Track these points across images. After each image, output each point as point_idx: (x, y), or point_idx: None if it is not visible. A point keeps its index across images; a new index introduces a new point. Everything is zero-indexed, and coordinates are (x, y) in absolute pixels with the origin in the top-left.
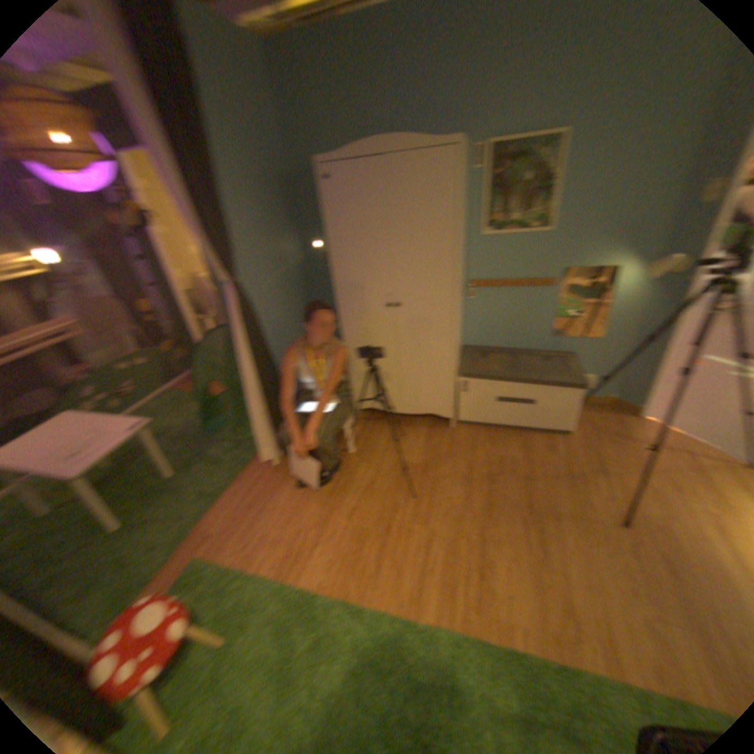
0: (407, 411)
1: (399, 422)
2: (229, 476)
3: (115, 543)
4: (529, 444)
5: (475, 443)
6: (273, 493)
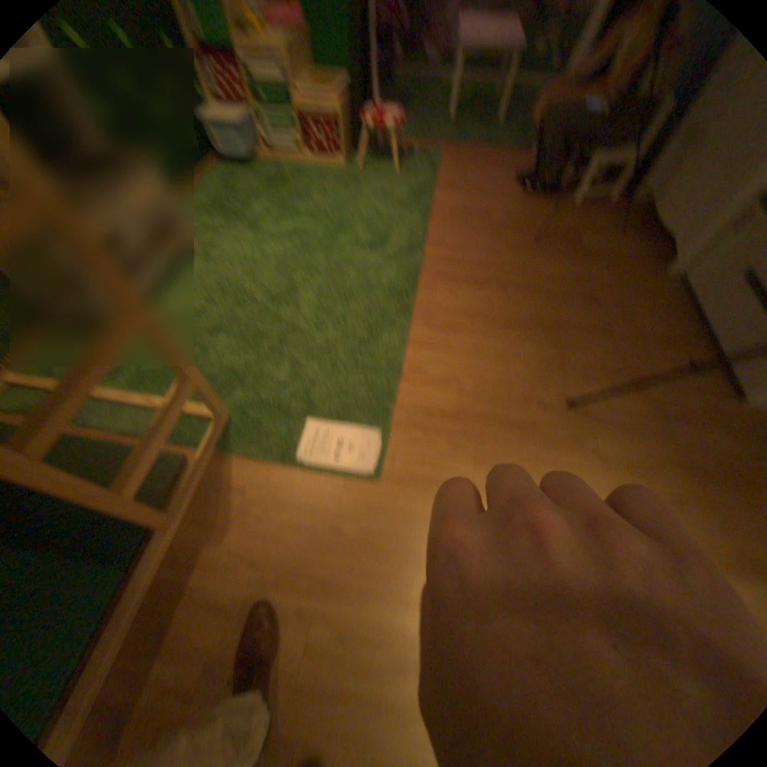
0: (662, 217)
1: (645, 229)
2: (509, 140)
3: (439, 116)
4: (679, 346)
5: (648, 292)
6: (502, 165)
